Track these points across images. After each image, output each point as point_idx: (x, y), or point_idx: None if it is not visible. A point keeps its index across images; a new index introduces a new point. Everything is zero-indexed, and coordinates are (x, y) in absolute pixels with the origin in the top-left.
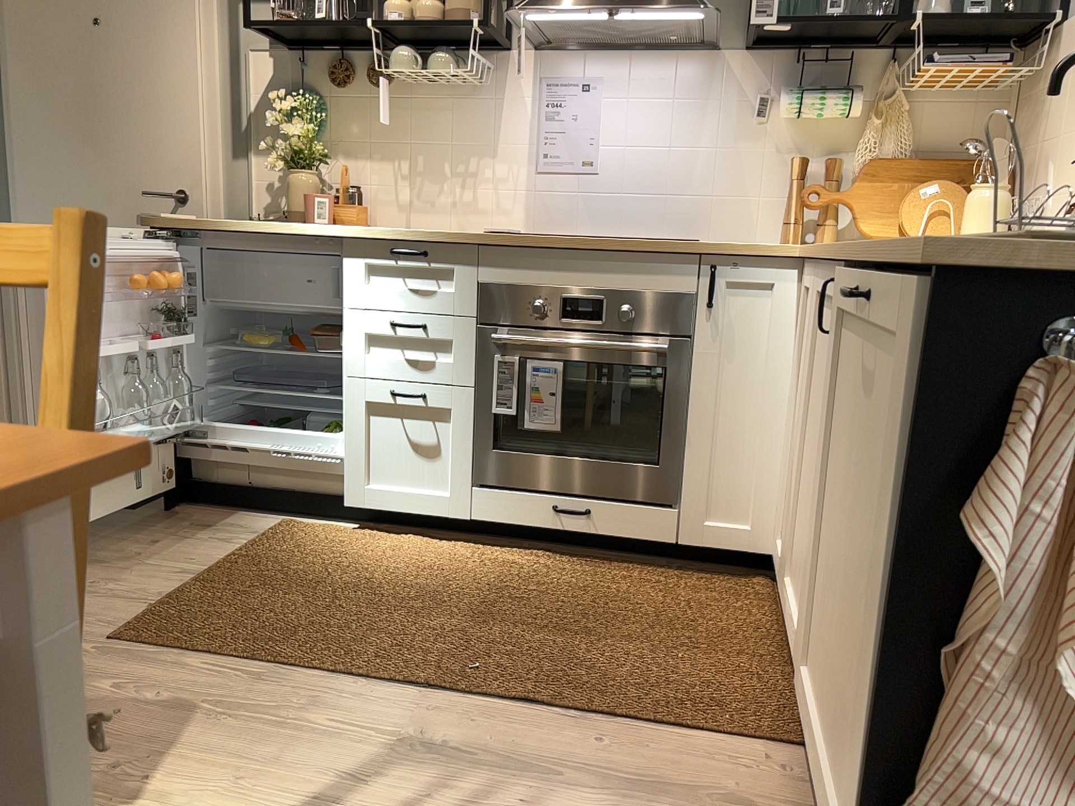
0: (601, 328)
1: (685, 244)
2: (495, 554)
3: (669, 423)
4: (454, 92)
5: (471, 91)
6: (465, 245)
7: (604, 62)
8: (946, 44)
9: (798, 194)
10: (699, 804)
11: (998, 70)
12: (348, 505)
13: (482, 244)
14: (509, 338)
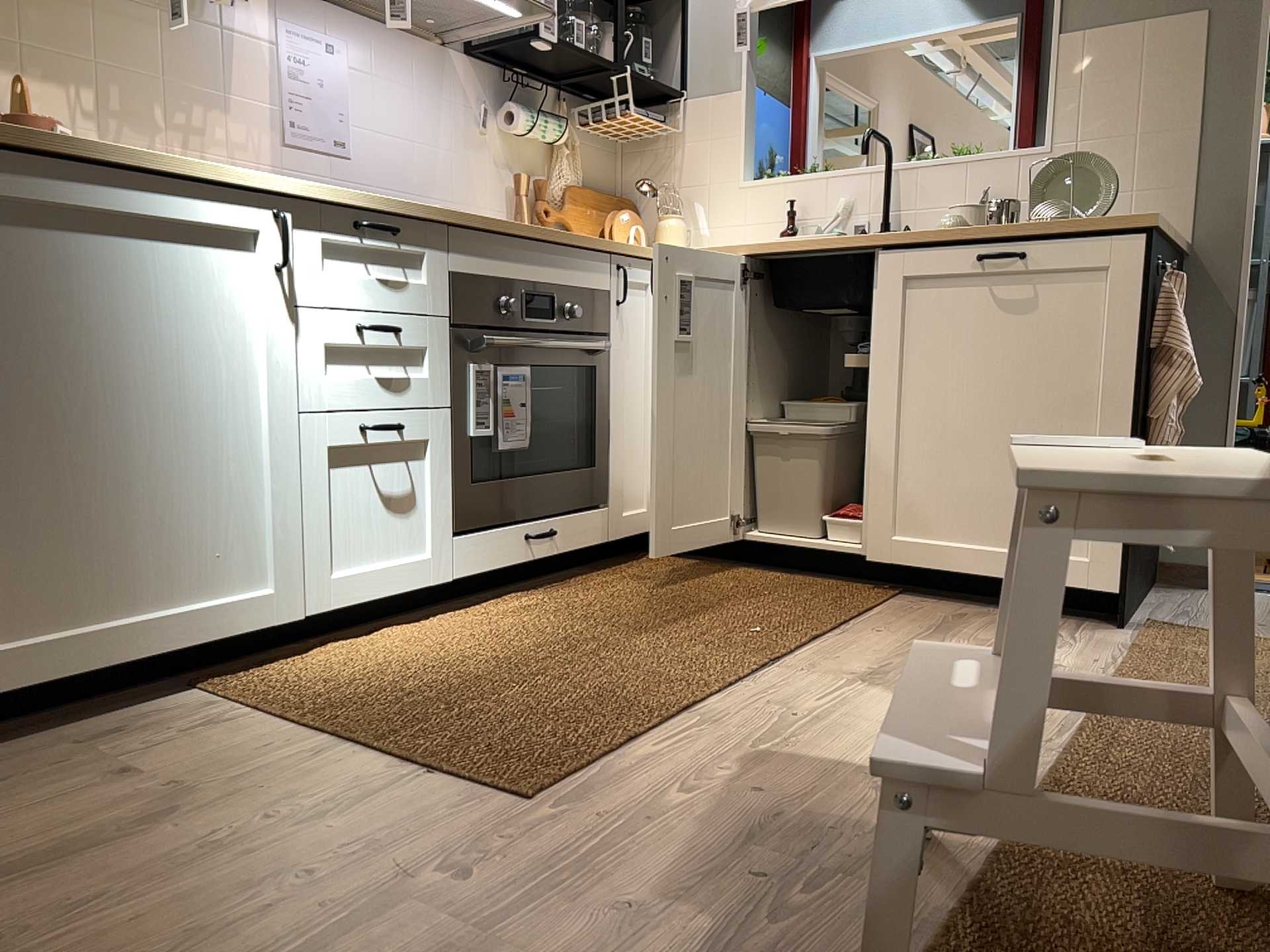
0: (549, 325)
1: (605, 239)
2: (476, 612)
3: (596, 420)
4: (166, 5)
5: (193, 13)
6: (439, 224)
7: (350, 25)
8: (593, 94)
9: (529, 208)
10: (951, 623)
11: (664, 125)
12: (310, 612)
13: (456, 224)
14: (501, 338)
